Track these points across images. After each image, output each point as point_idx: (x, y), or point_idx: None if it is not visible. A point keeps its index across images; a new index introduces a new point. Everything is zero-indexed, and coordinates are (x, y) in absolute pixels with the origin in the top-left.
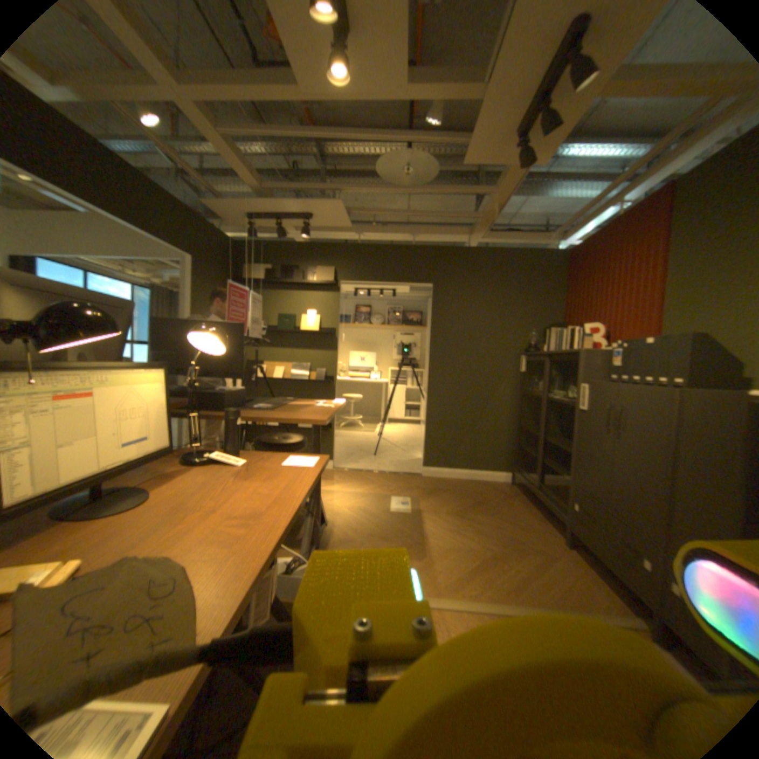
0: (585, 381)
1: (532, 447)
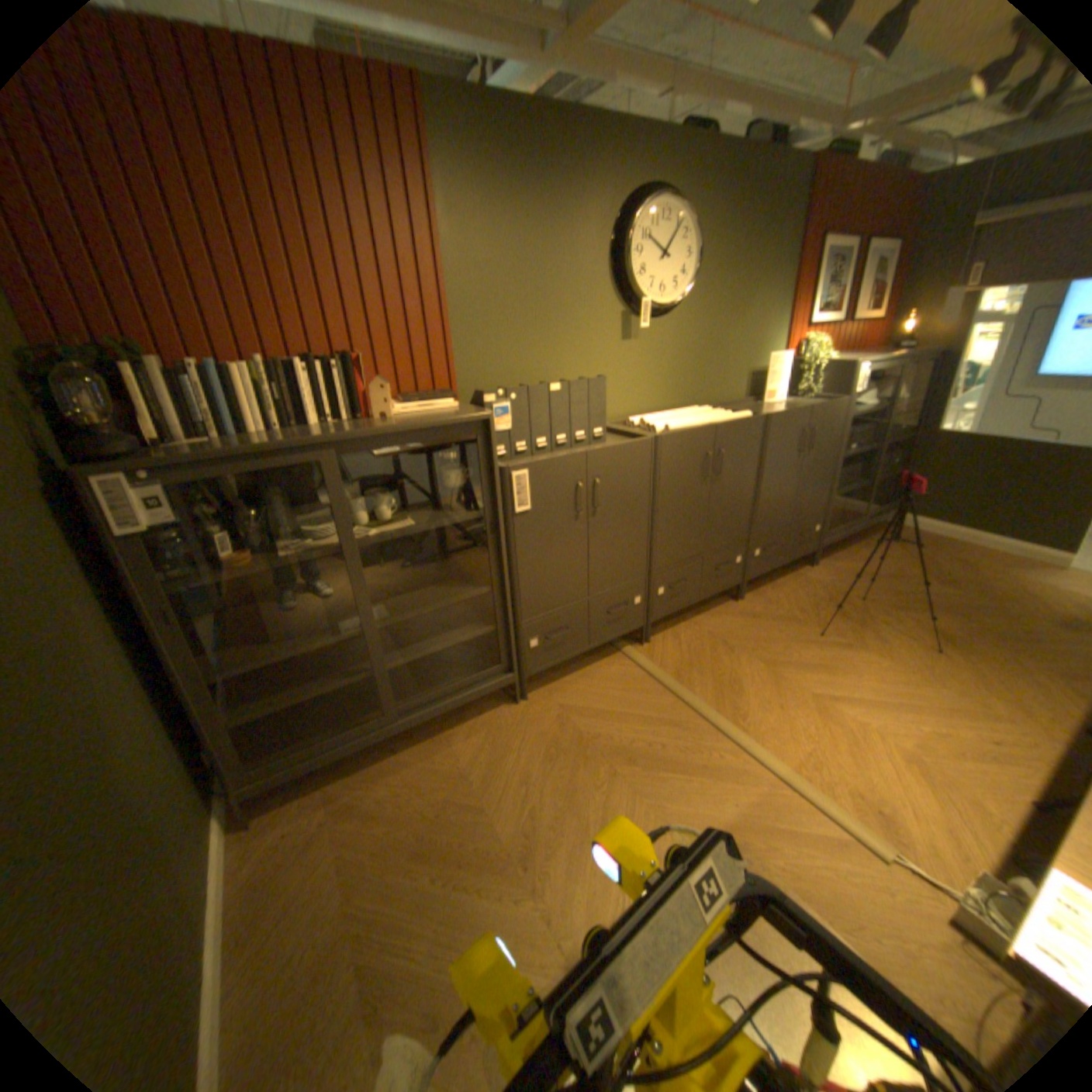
0: (498, 468)
1: (259, 699)
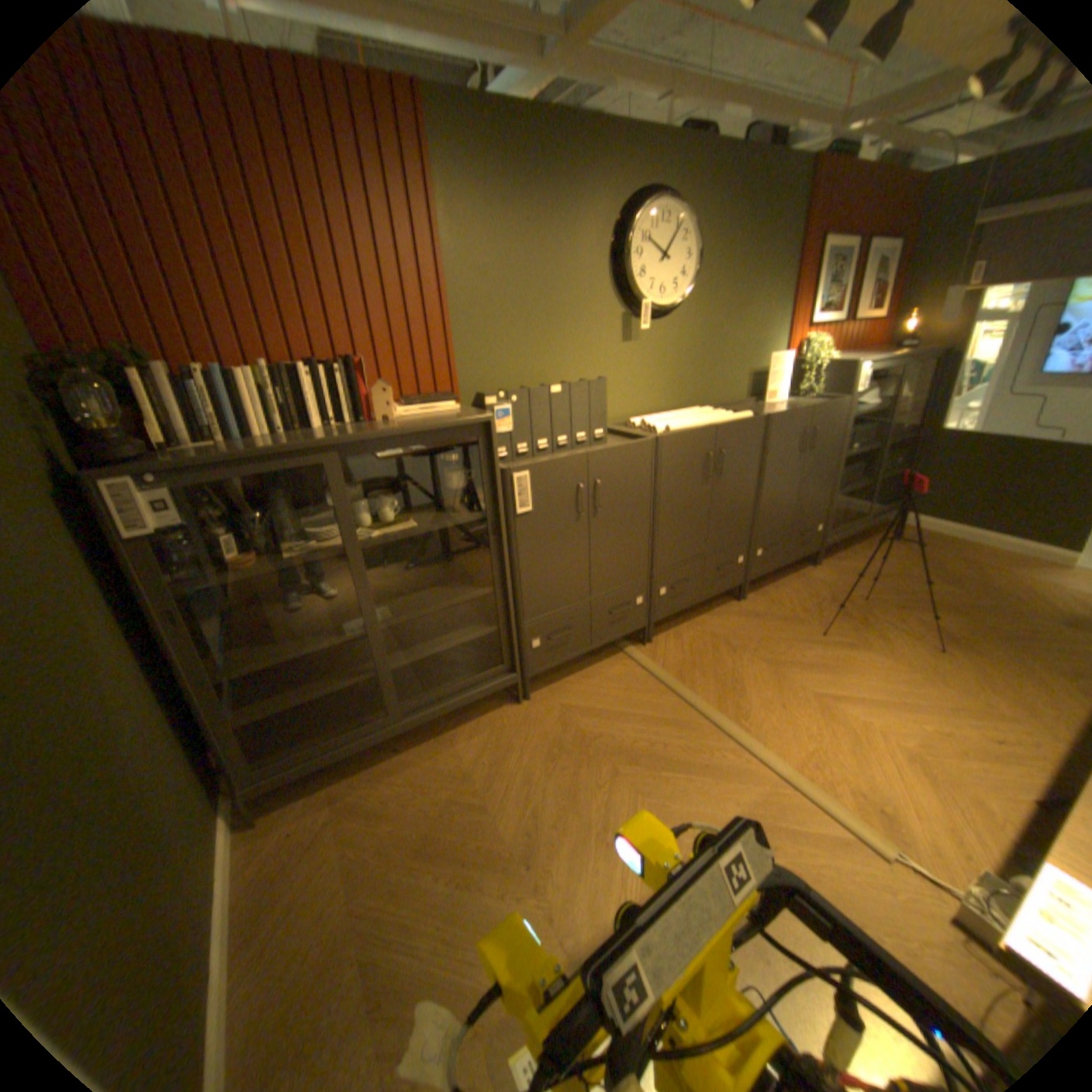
0: (499, 470)
1: (264, 699)
